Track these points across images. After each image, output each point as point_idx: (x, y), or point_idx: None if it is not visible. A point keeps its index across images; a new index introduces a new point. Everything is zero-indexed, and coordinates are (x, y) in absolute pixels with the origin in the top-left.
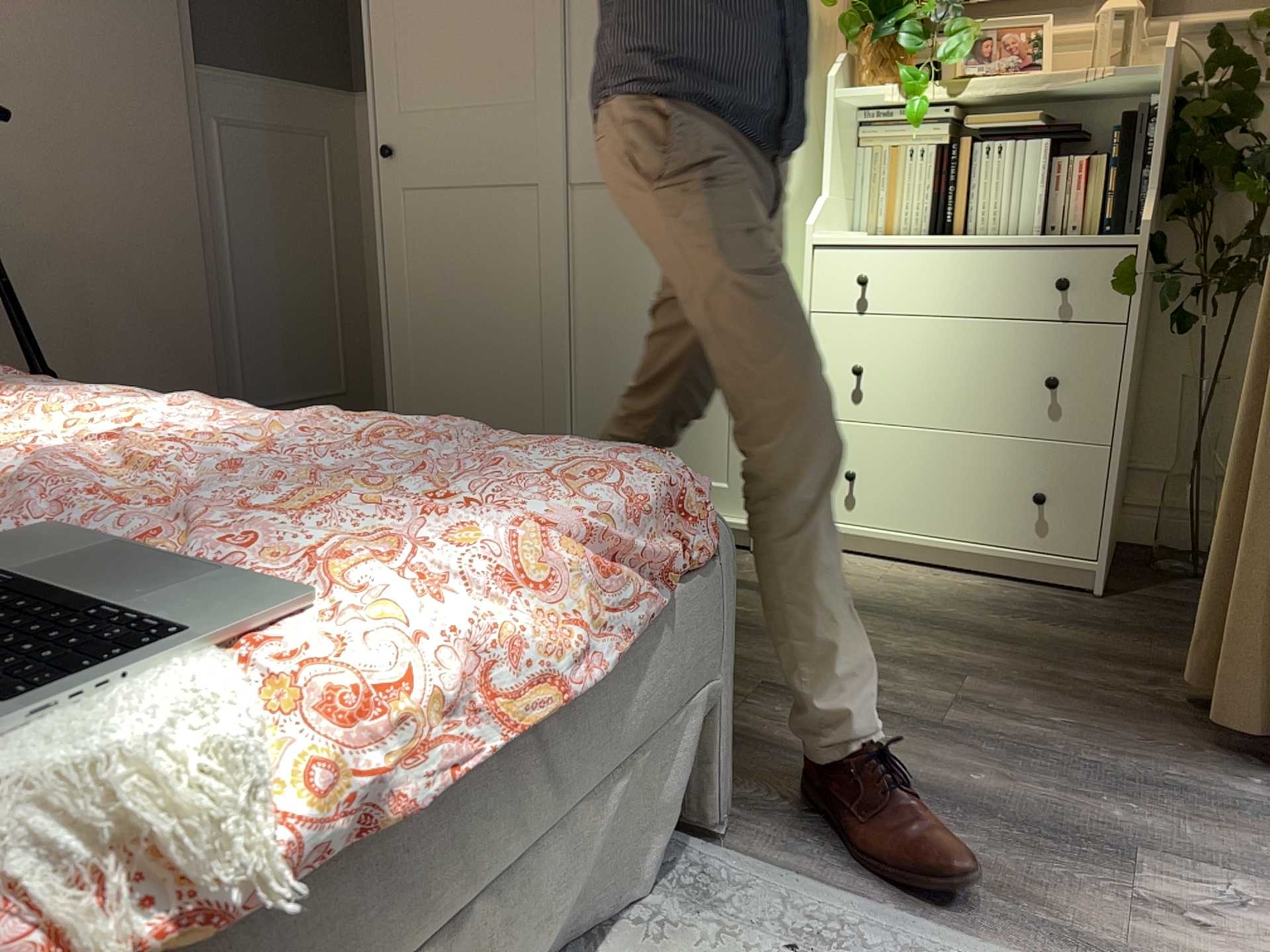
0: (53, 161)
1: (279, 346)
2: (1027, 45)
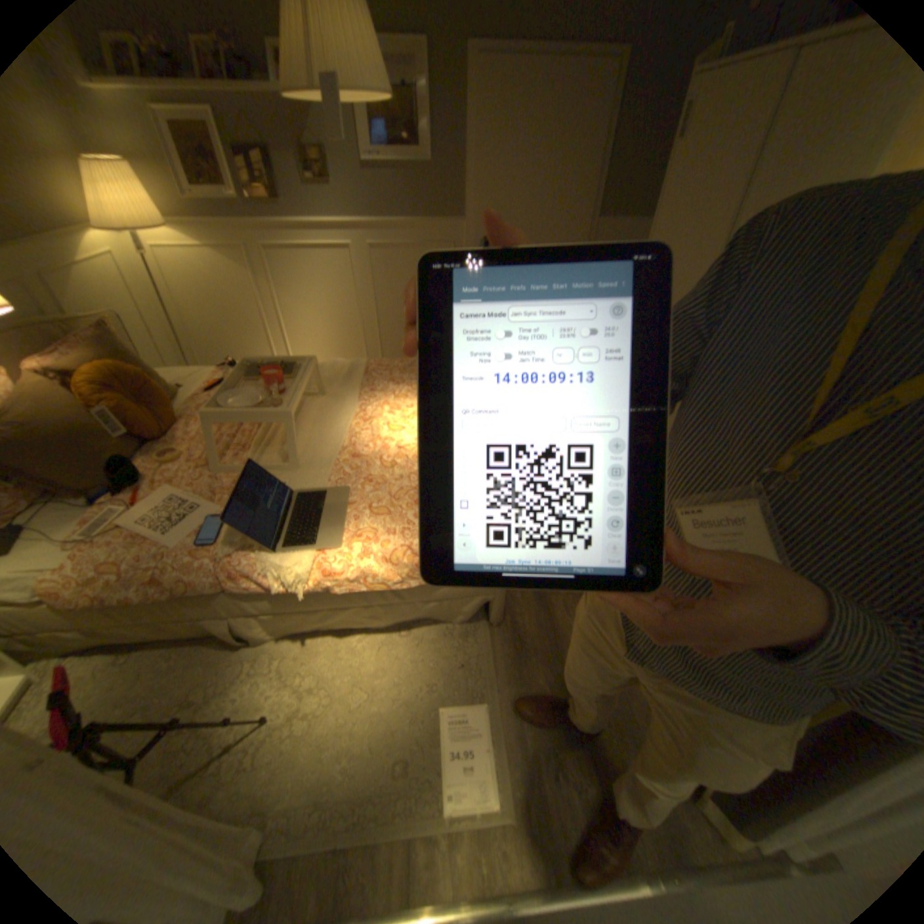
0: None
1: None
2: None
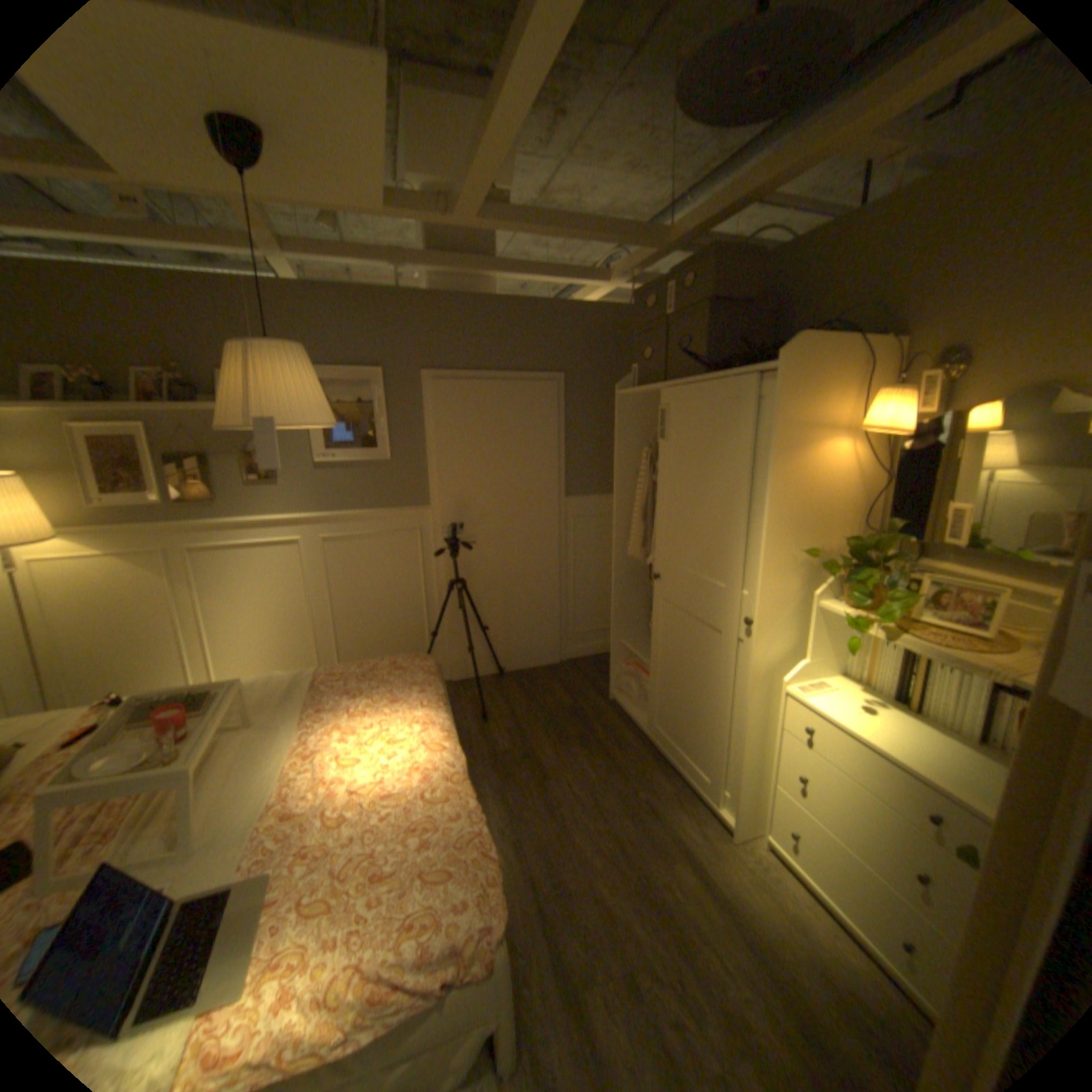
0: (499, 546)
1: (590, 607)
2: (982, 606)
